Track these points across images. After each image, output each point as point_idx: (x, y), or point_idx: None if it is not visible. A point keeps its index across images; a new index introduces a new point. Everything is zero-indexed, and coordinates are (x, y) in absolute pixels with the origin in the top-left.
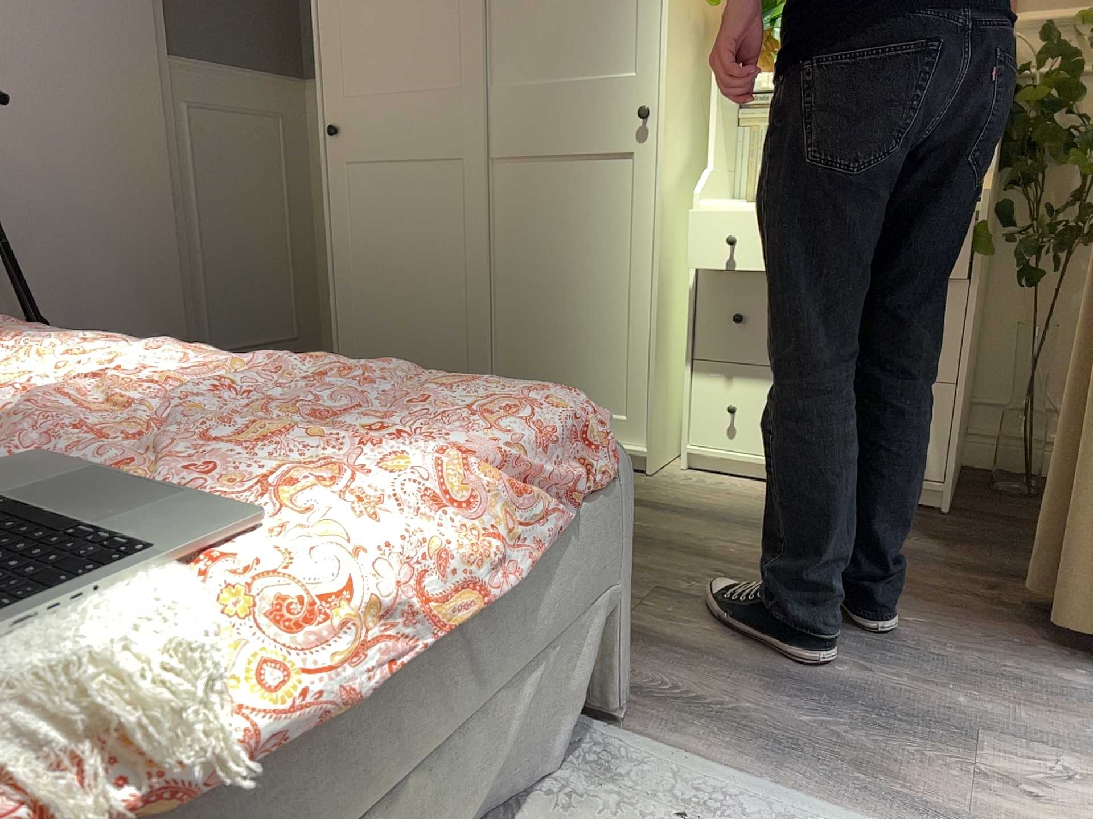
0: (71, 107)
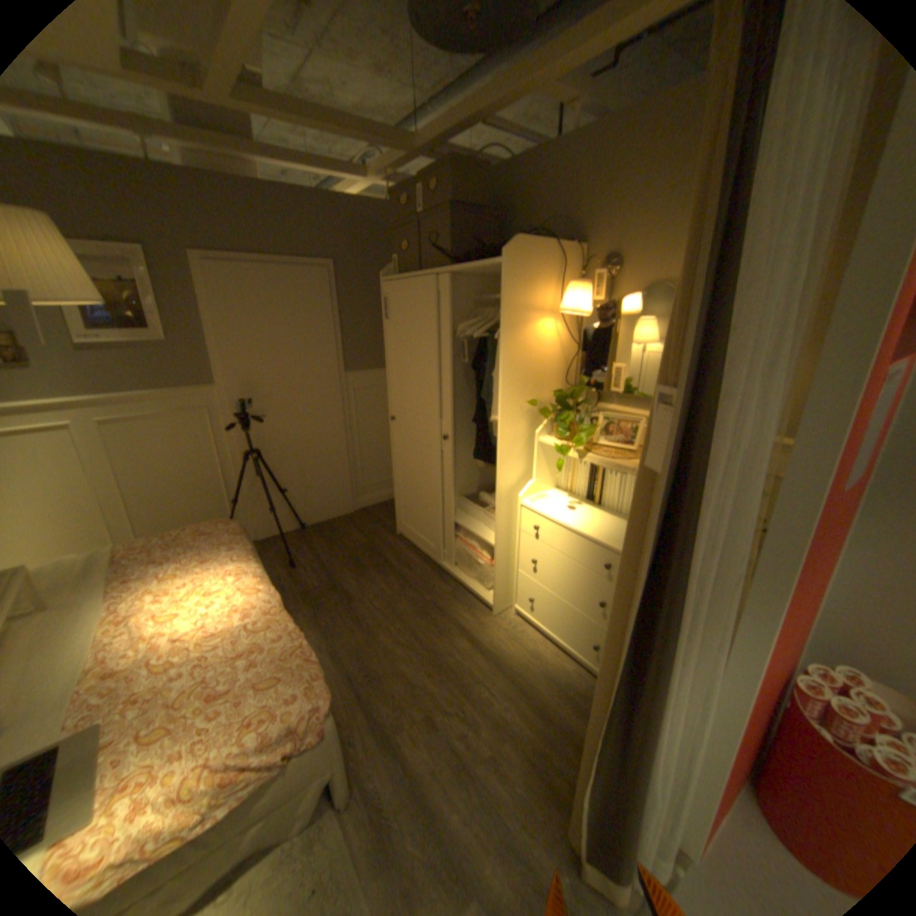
0: (300, 404)
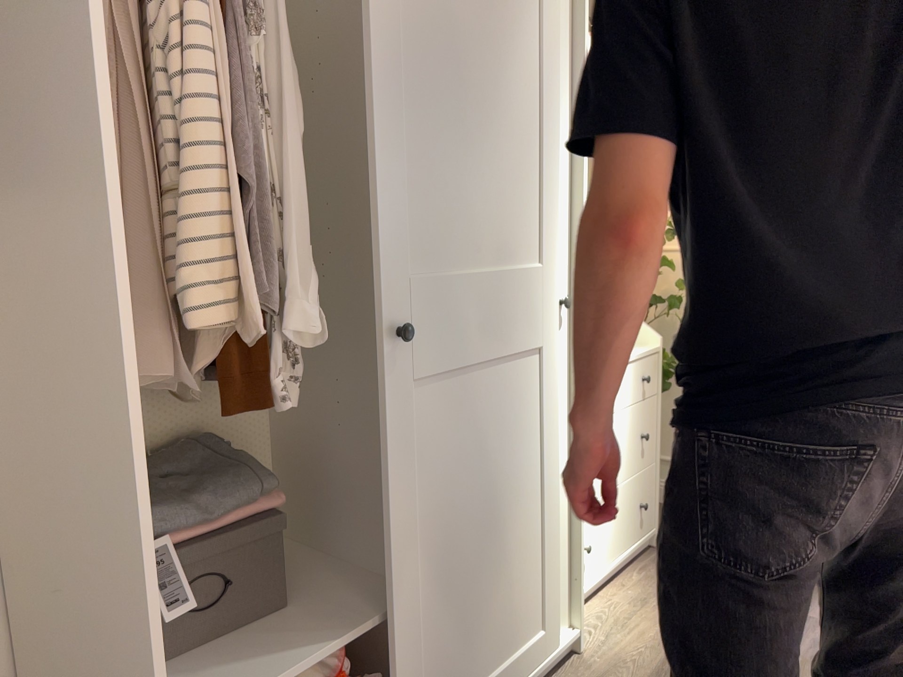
0: None
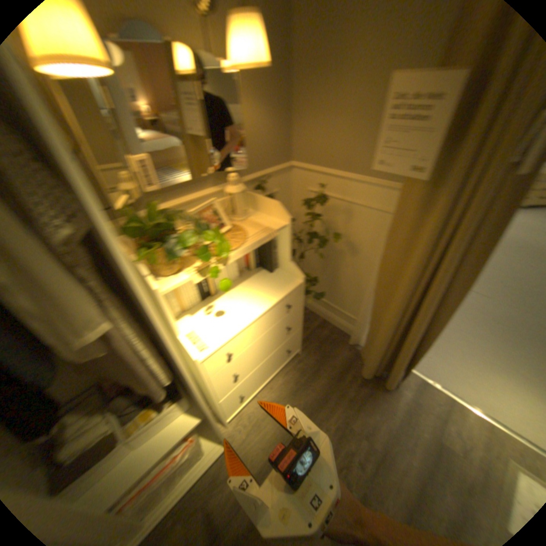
0: None
